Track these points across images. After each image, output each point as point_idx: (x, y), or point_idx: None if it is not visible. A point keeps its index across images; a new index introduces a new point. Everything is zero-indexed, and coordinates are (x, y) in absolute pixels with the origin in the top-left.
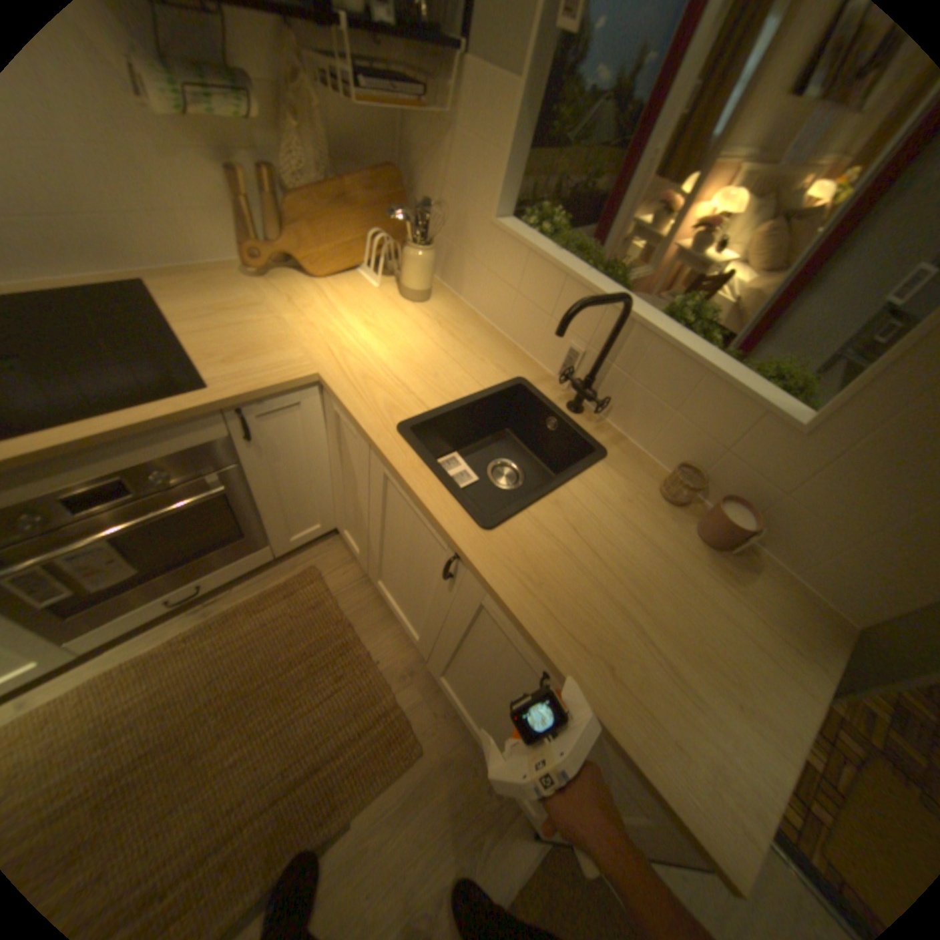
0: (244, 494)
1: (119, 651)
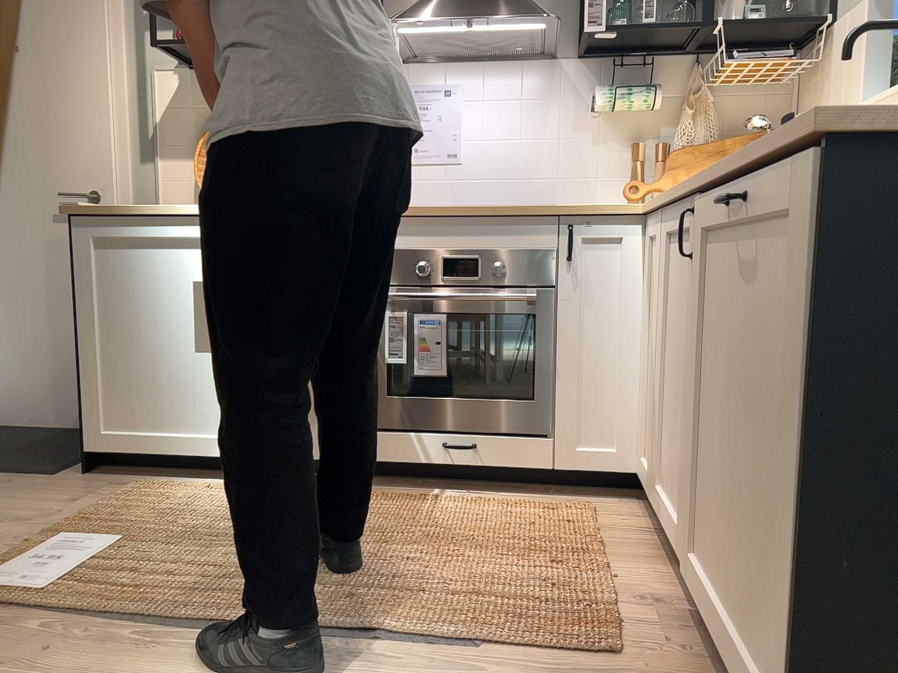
0: (553, 347)
1: (392, 491)
